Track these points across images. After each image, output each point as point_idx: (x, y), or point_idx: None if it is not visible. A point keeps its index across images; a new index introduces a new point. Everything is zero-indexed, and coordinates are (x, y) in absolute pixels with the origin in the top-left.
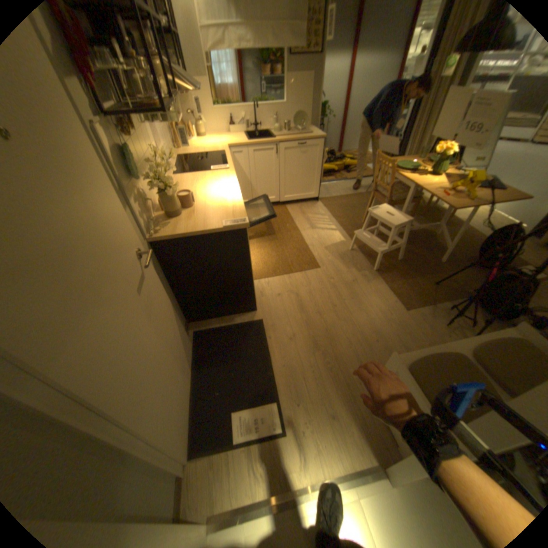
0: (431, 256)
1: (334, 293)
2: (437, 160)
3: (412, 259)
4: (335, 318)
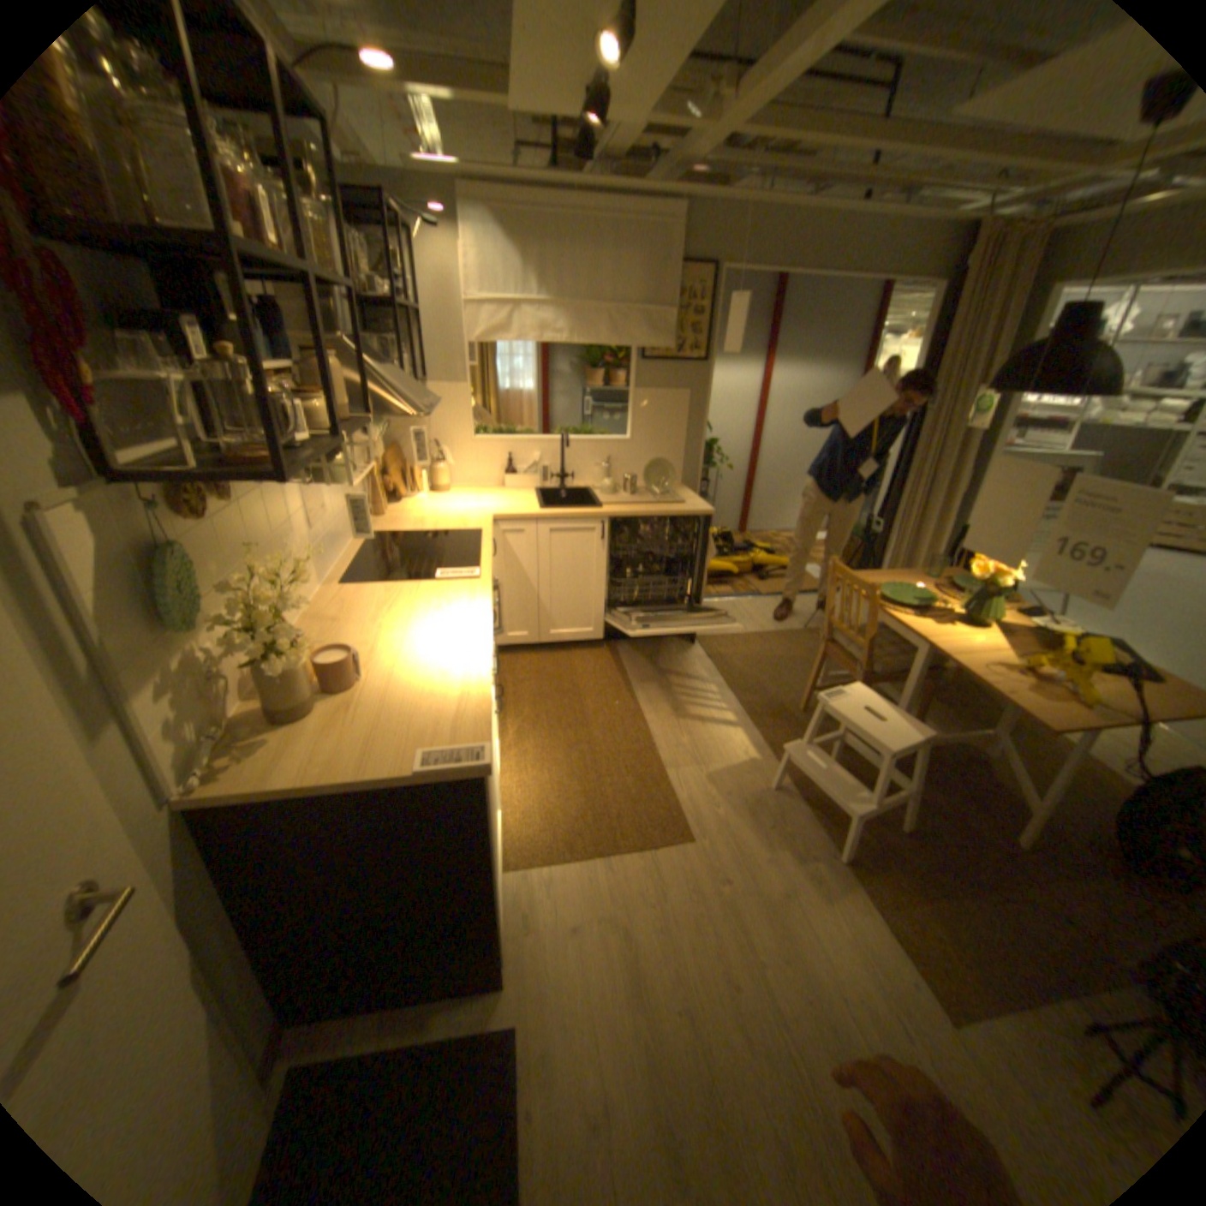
0: (987, 826)
1: (733, 938)
2: (967, 585)
3: (939, 833)
4: (736, 1043)
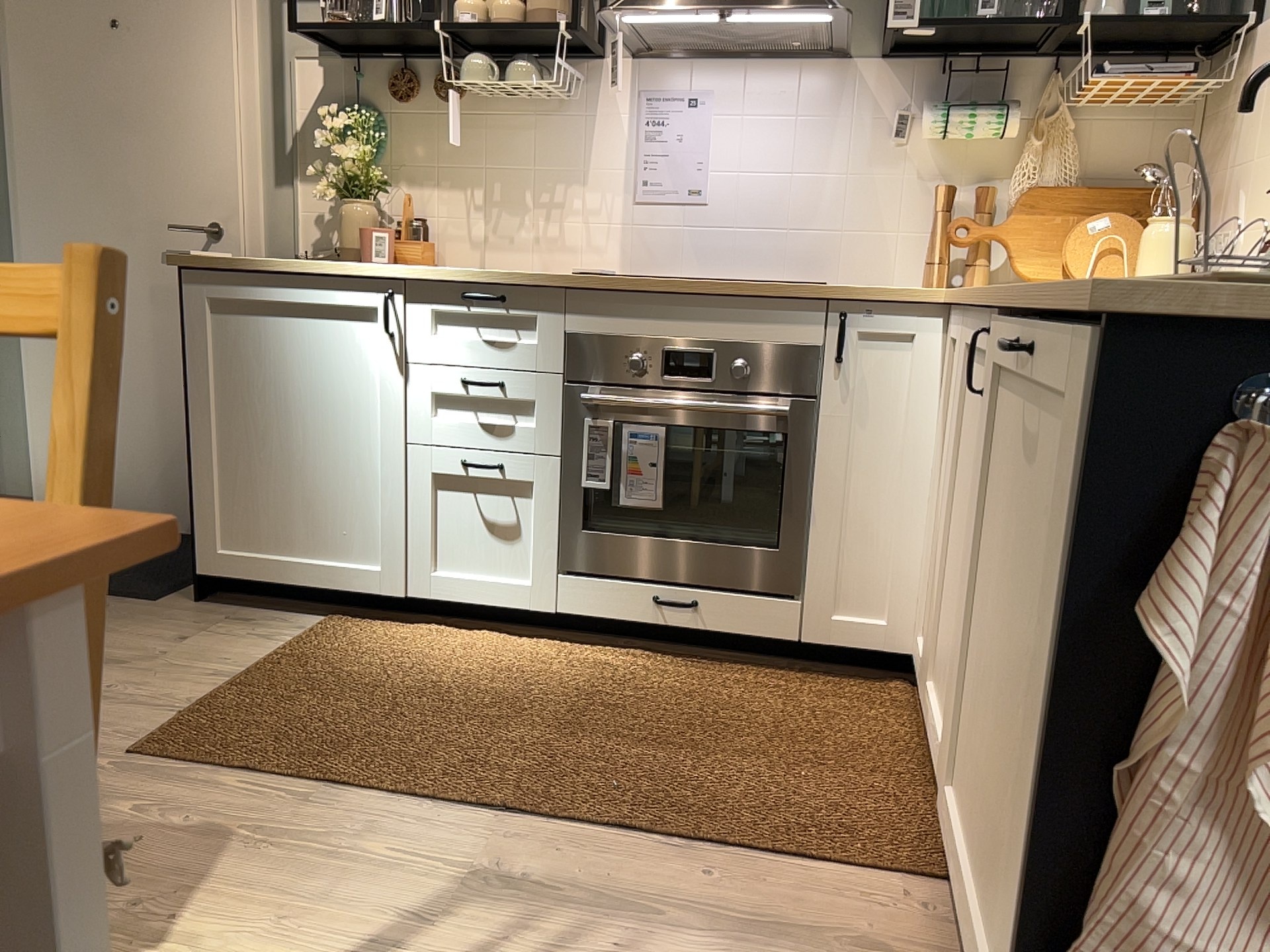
0: None
1: None
2: None
3: None
4: None
